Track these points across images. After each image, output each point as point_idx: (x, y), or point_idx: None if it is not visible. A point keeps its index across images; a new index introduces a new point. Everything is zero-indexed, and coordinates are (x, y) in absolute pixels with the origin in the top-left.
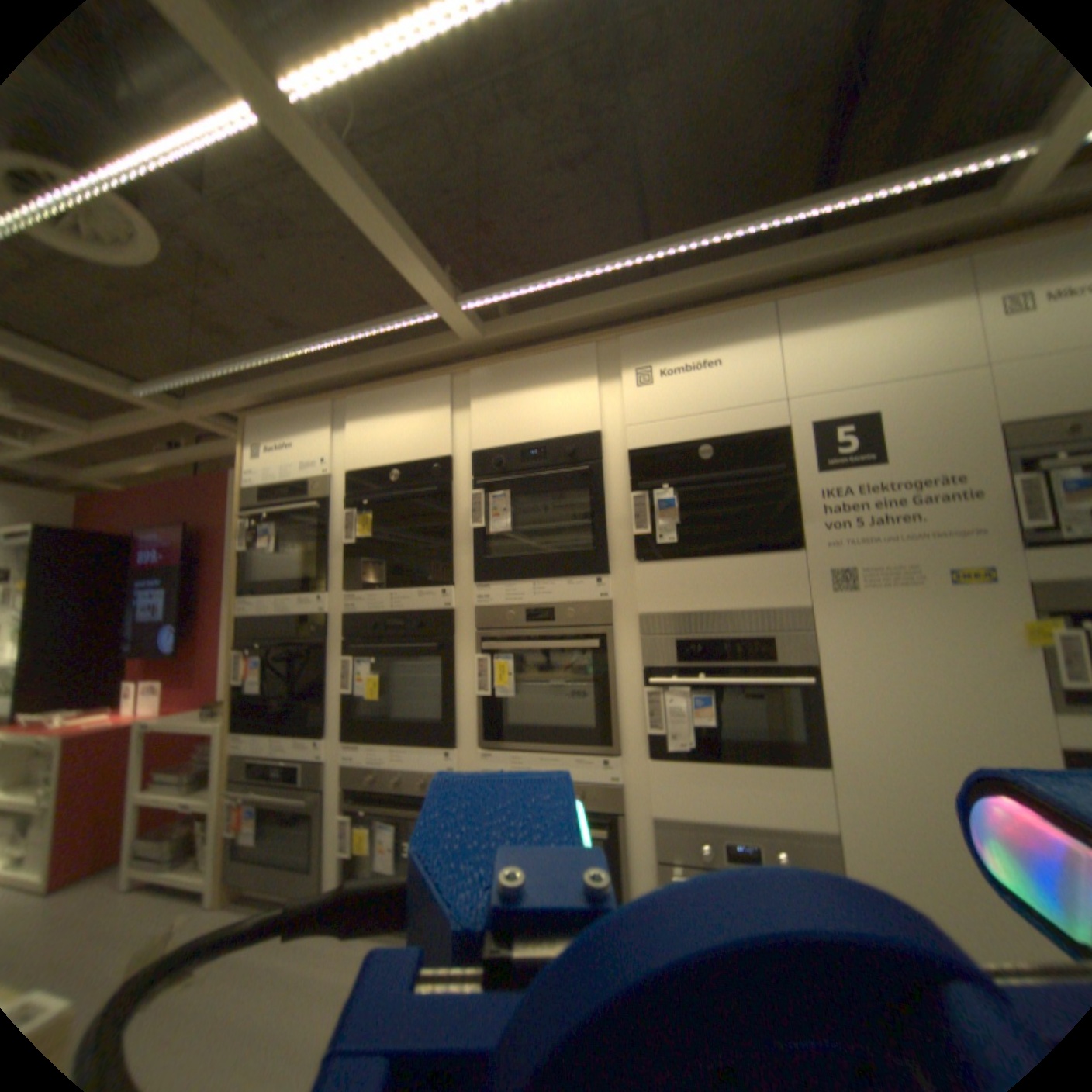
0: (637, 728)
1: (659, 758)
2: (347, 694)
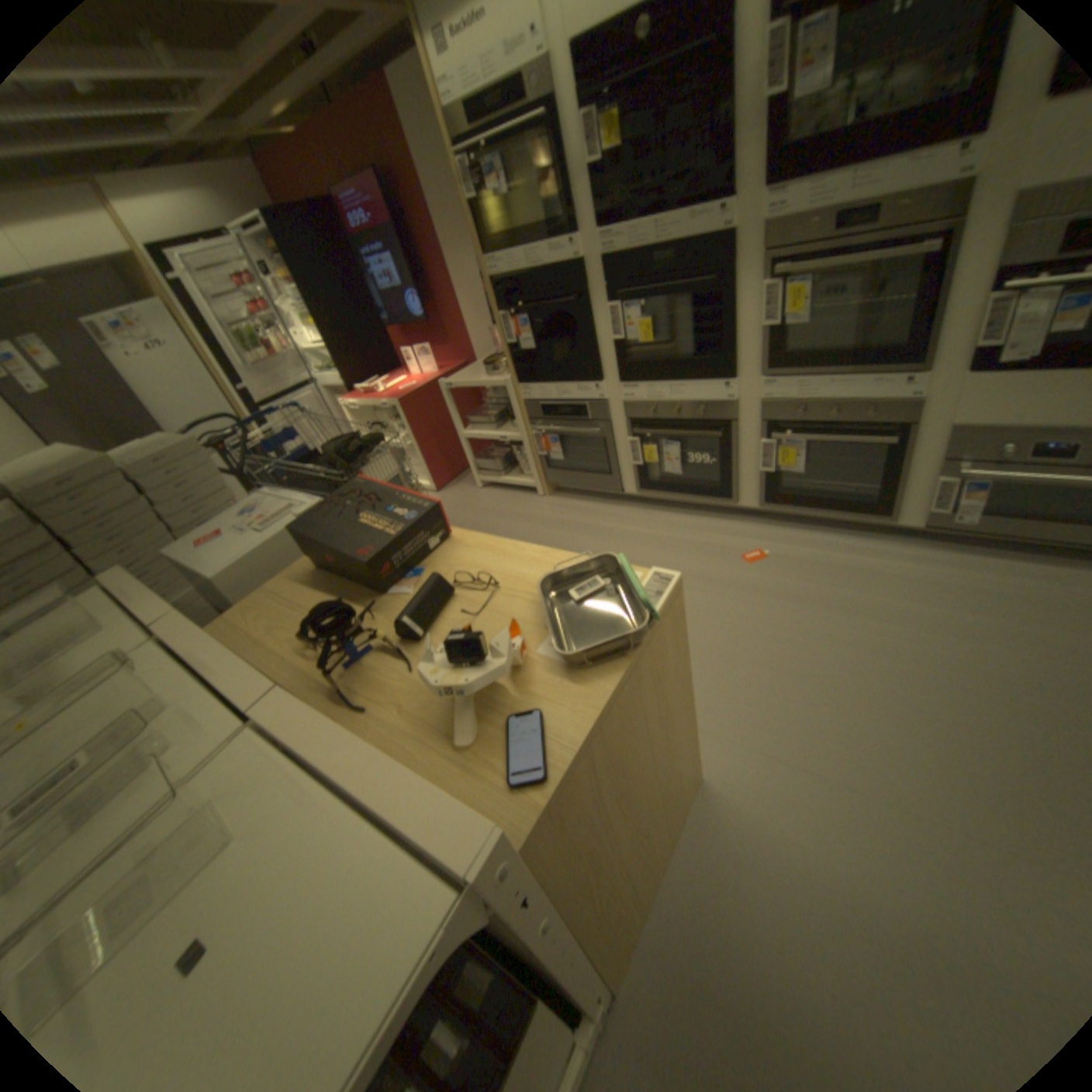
0: (960, 343)
1: (981, 371)
2: (617, 341)
